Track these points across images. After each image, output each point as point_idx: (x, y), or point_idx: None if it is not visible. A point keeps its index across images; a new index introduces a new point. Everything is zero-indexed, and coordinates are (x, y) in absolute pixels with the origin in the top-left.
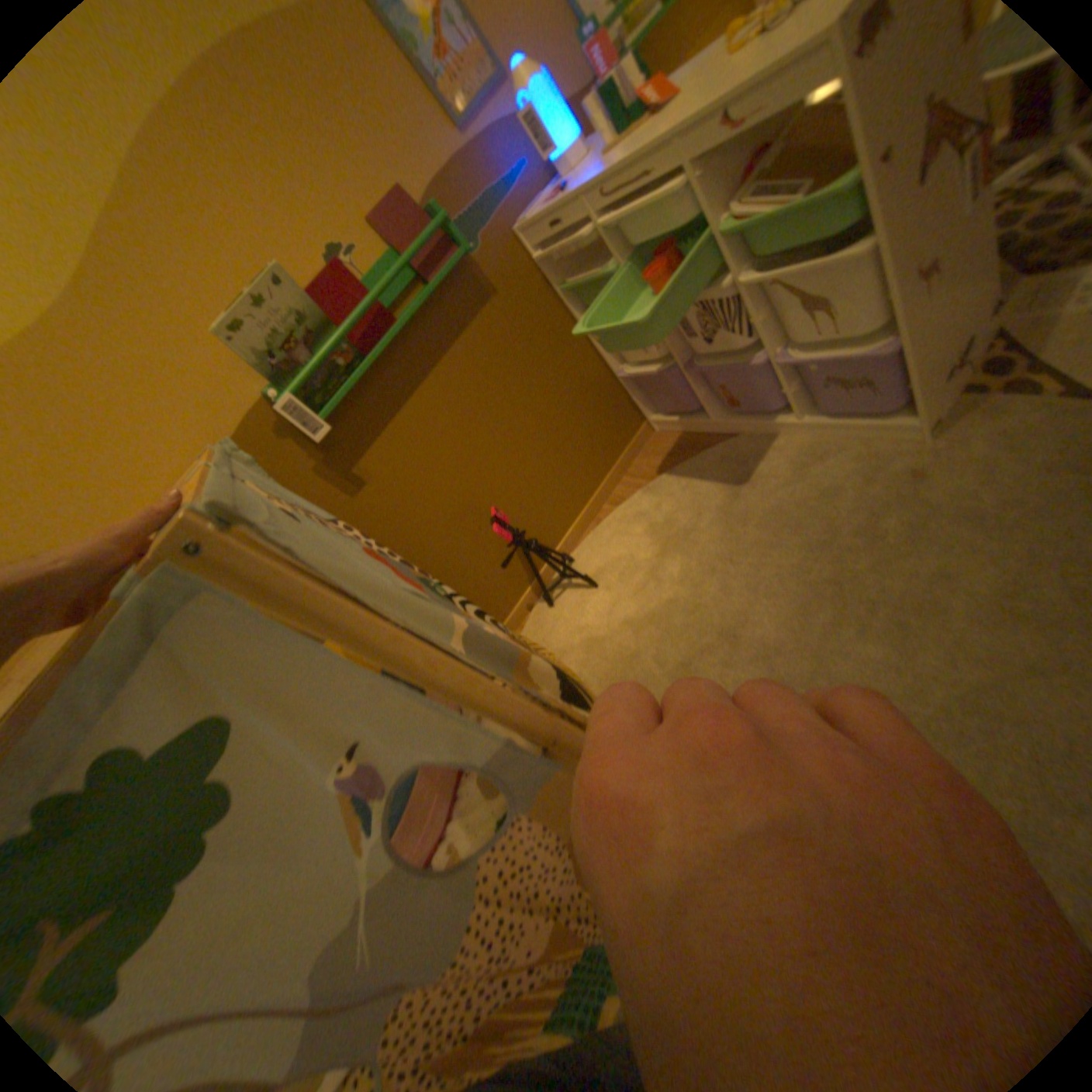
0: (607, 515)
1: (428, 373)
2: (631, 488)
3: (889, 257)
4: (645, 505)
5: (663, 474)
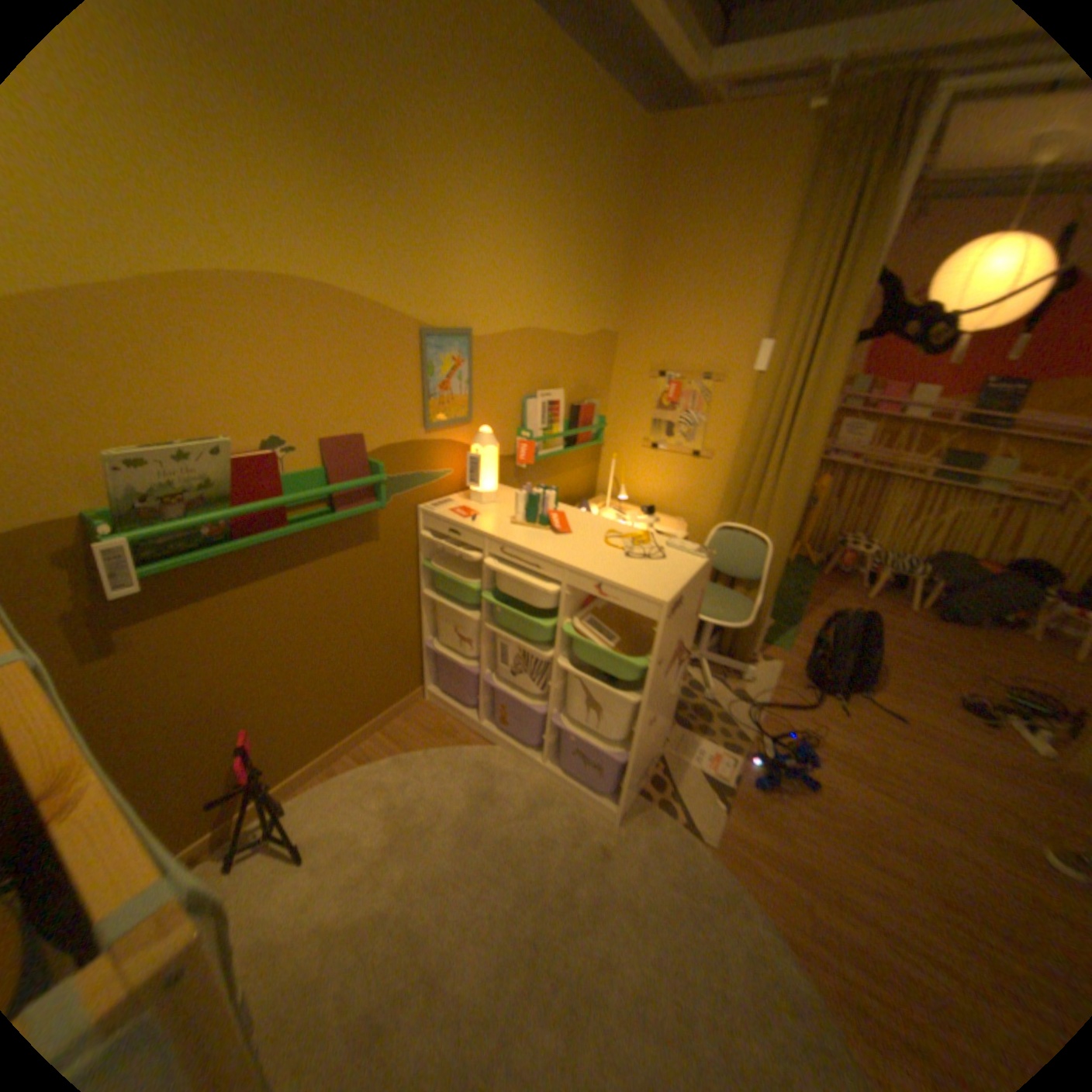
0: (344, 770)
1: (275, 574)
2: (381, 749)
3: (641, 712)
4: (389, 778)
5: (416, 749)
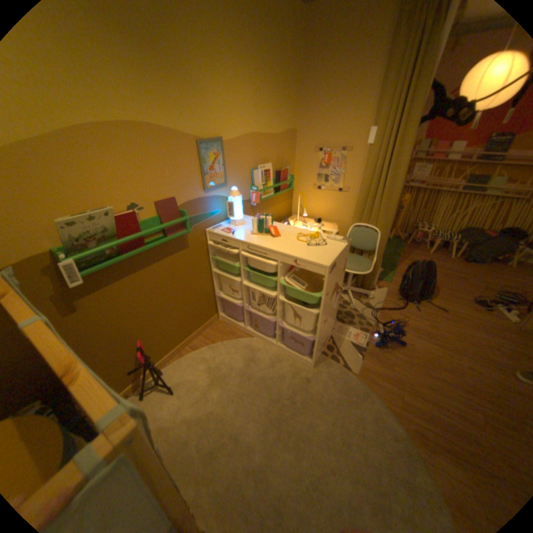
0: (186, 353)
1: (143, 268)
2: (202, 343)
3: (320, 317)
4: (207, 355)
5: (218, 342)
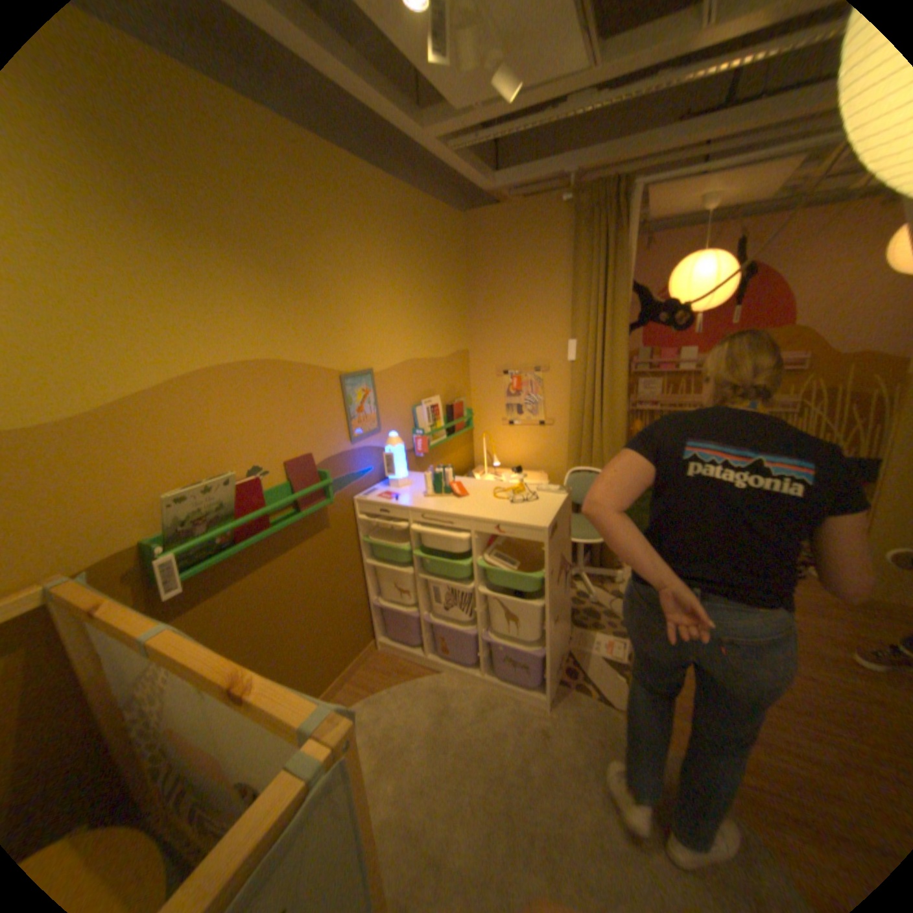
0: None
1: (263, 565)
2: (352, 696)
3: (547, 613)
4: (364, 716)
5: (380, 690)
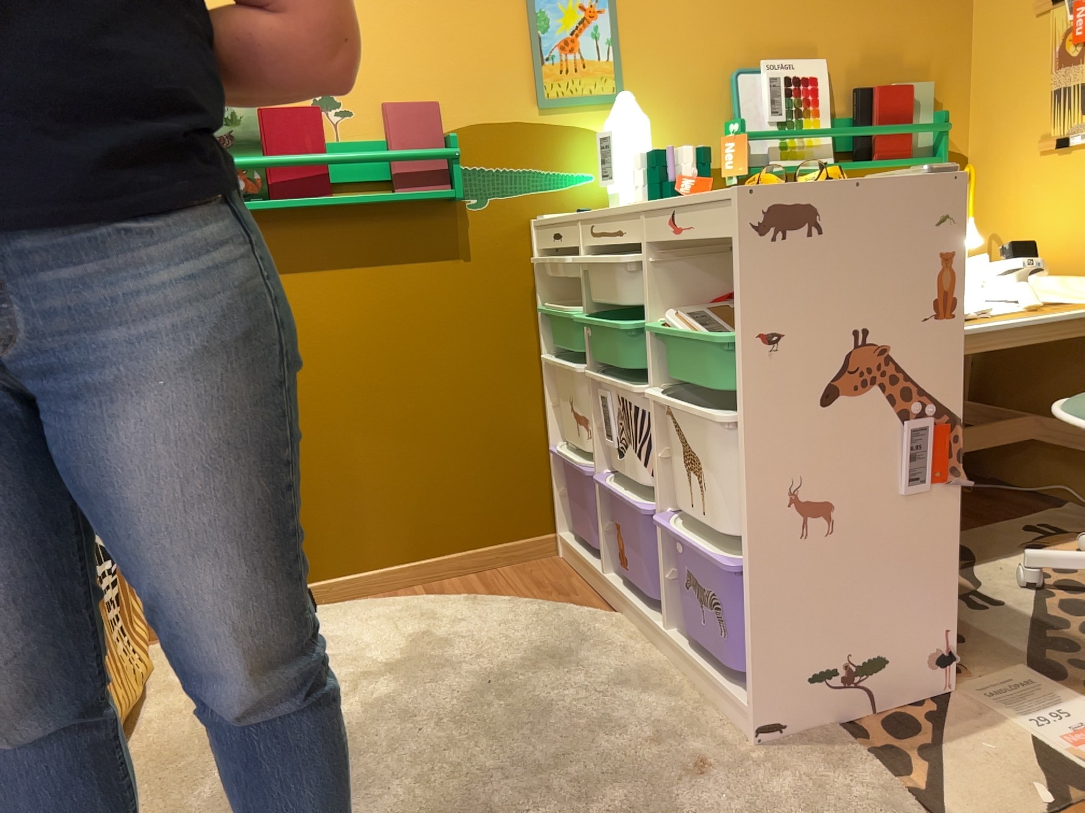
0: (406, 595)
1: (326, 268)
2: (463, 588)
3: (737, 445)
4: (447, 609)
5: (505, 596)
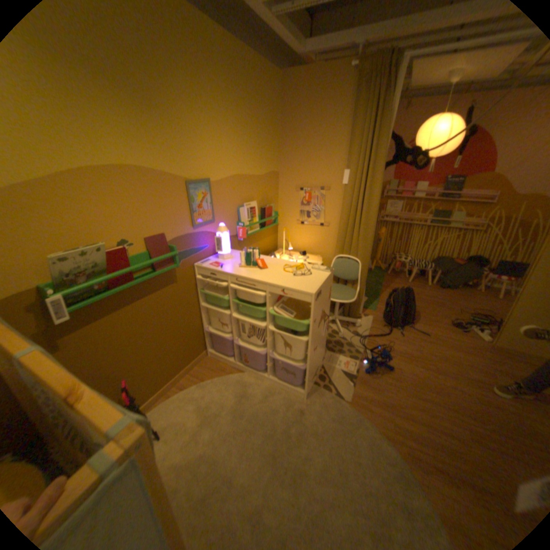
0: (173, 395)
1: (130, 304)
2: (190, 383)
3: (309, 345)
4: (196, 395)
5: (207, 380)
